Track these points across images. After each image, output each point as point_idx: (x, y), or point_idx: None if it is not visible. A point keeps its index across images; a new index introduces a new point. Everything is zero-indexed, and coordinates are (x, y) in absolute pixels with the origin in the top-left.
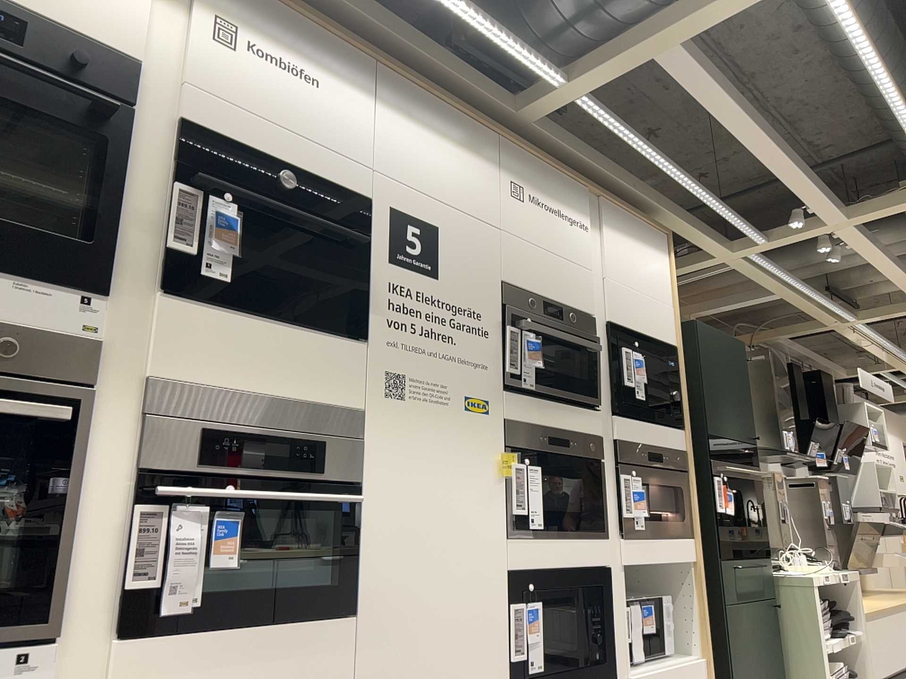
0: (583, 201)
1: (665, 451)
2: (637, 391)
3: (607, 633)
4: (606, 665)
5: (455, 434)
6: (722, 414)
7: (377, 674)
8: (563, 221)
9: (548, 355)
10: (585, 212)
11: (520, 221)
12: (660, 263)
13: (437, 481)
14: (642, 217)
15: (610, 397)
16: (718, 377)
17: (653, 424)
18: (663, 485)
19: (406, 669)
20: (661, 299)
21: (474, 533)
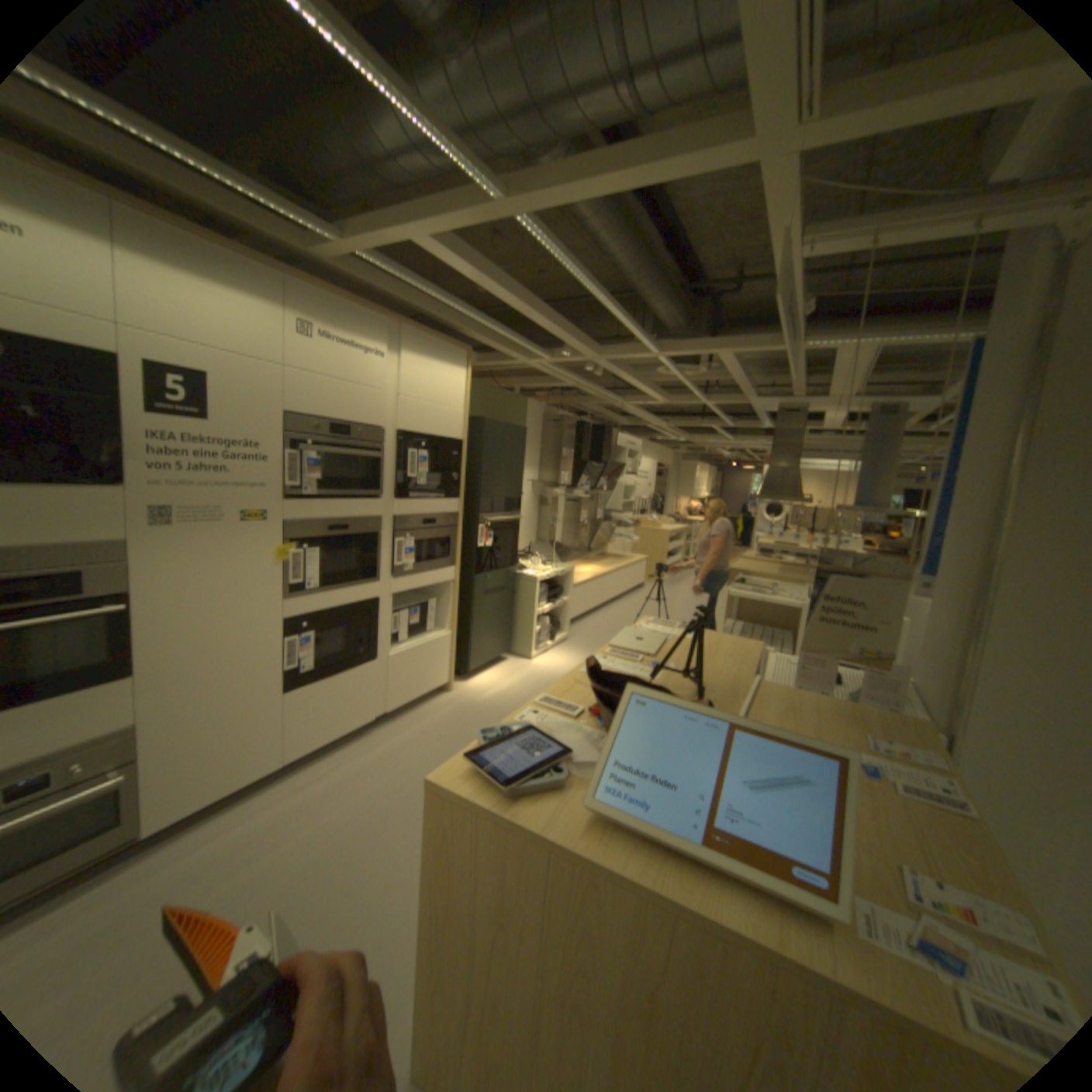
0: (382, 332)
1: (439, 517)
2: (418, 480)
3: (370, 637)
4: (367, 654)
5: (230, 541)
6: (495, 484)
7: (156, 705)
8: (357, 353)
9: (333, 465)
10: (382, 342)
11: (306, 358)
12: (458, 377)
13: (211, 576)
14: (443, 340)
15: (393, 487)
16: (497, 458)
17: (431, 500)
18: (433, 539)
19: (184, 696)
20: (454, 407)
21: (249, 603)
